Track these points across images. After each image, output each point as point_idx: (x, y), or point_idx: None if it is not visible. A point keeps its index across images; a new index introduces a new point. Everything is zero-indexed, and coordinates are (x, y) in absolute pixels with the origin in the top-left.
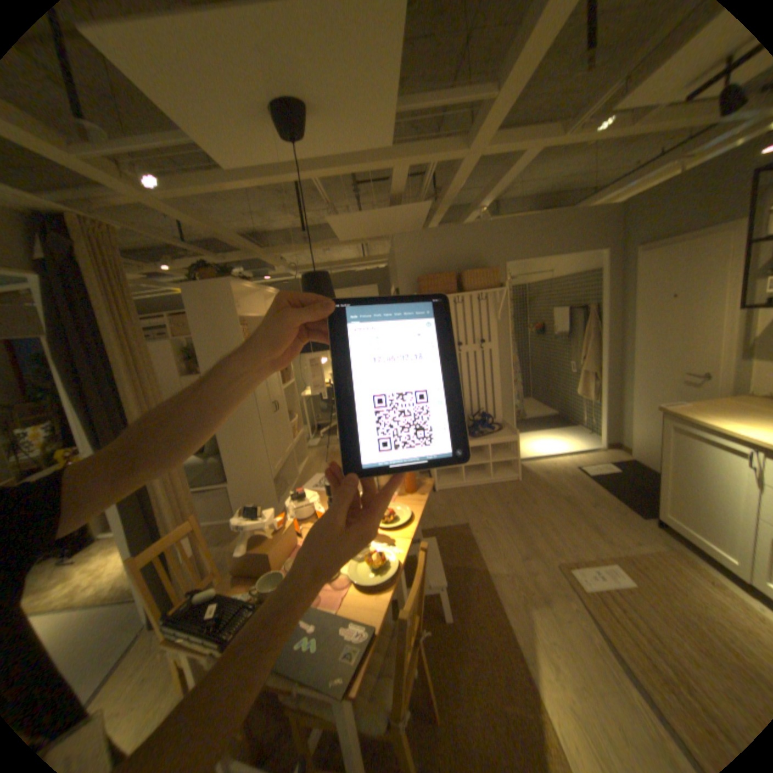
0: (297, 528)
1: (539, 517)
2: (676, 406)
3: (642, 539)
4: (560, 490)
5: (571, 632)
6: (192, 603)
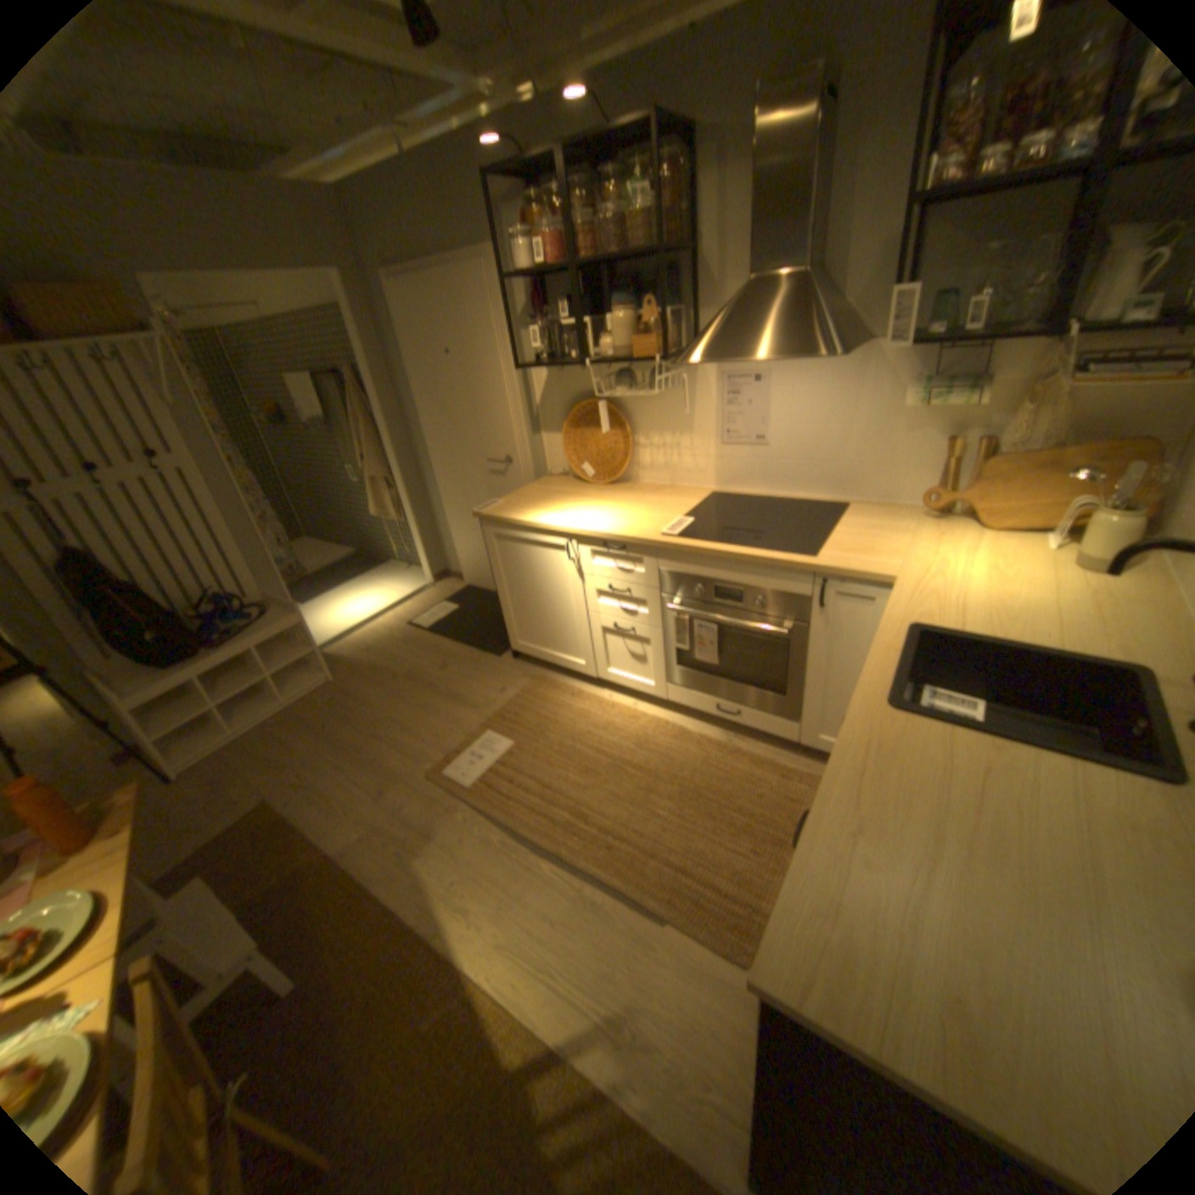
0: None
1: (377, 724)
2: (489, 508)
3: (502, 683)
4: (393, 668)
5: (465, 853)
6: None
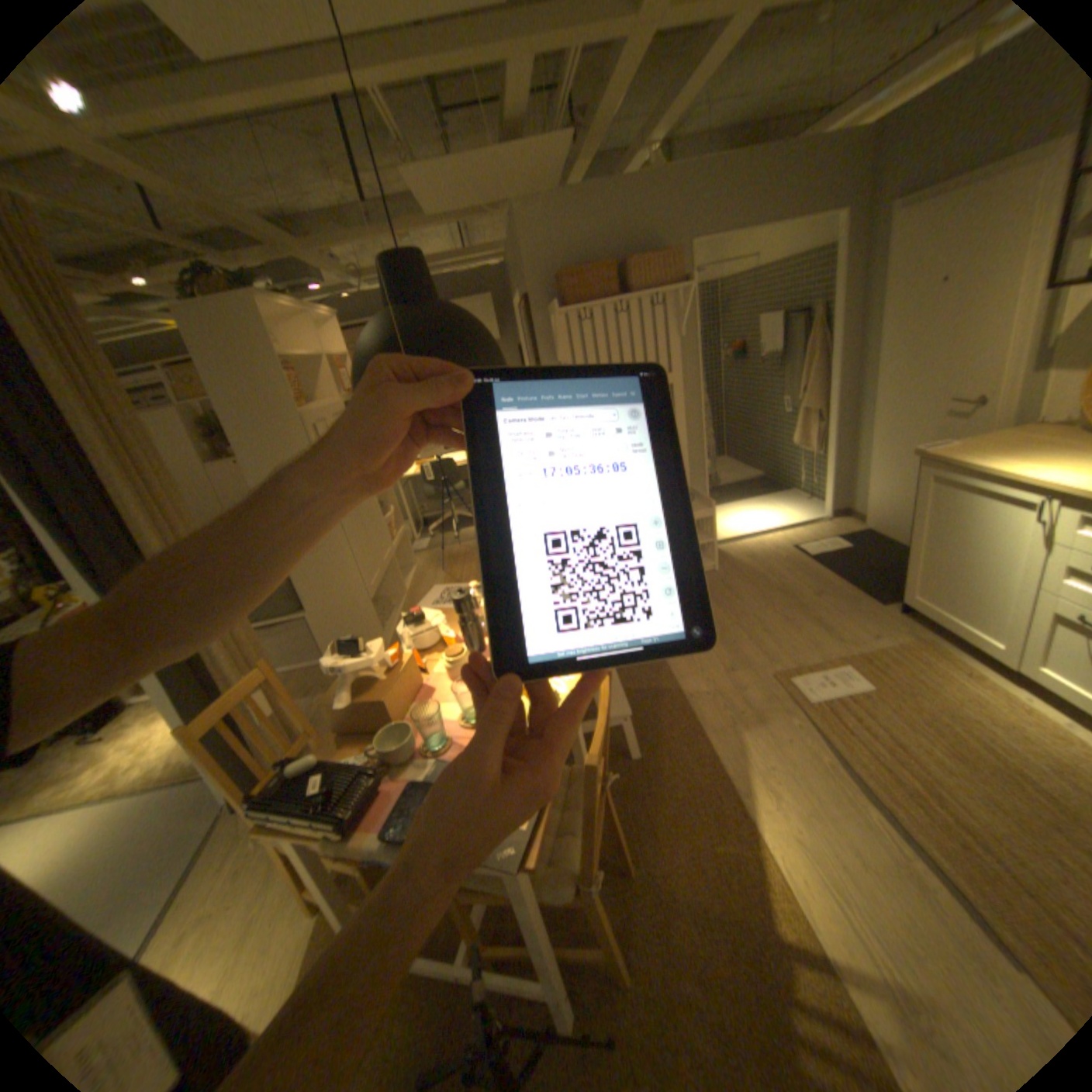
0: (418, 661)
1: (744, 616)
2: (939, 447)
3: (880, 630)
4: (770, 578)
5: (793, 753)
6: (285, 776)
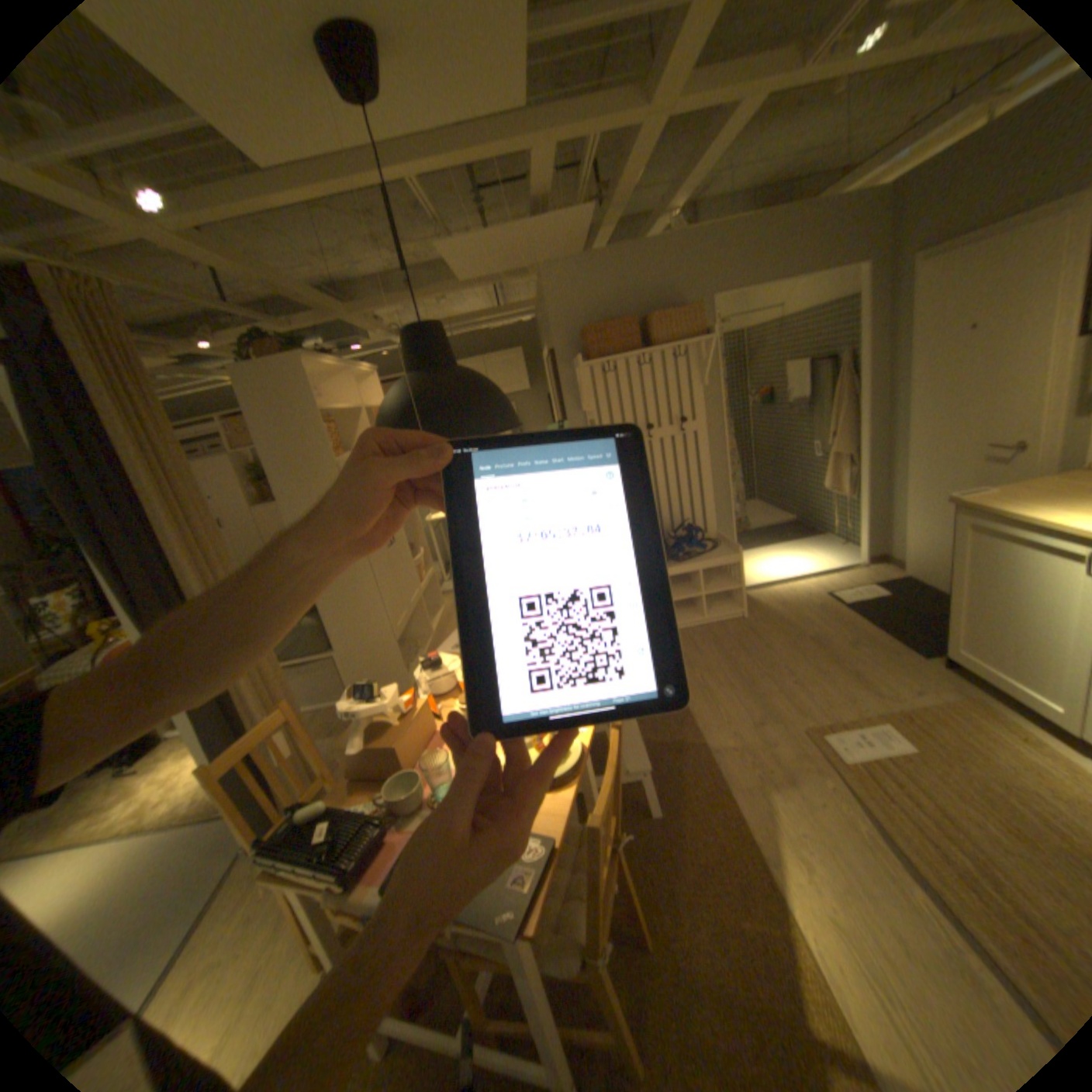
0: (434, 707)
1: (775, 666)
2: (975, 494)
3: (923, 686)
4: (803, 626)
5: (828, 819)
6: (295, 822)
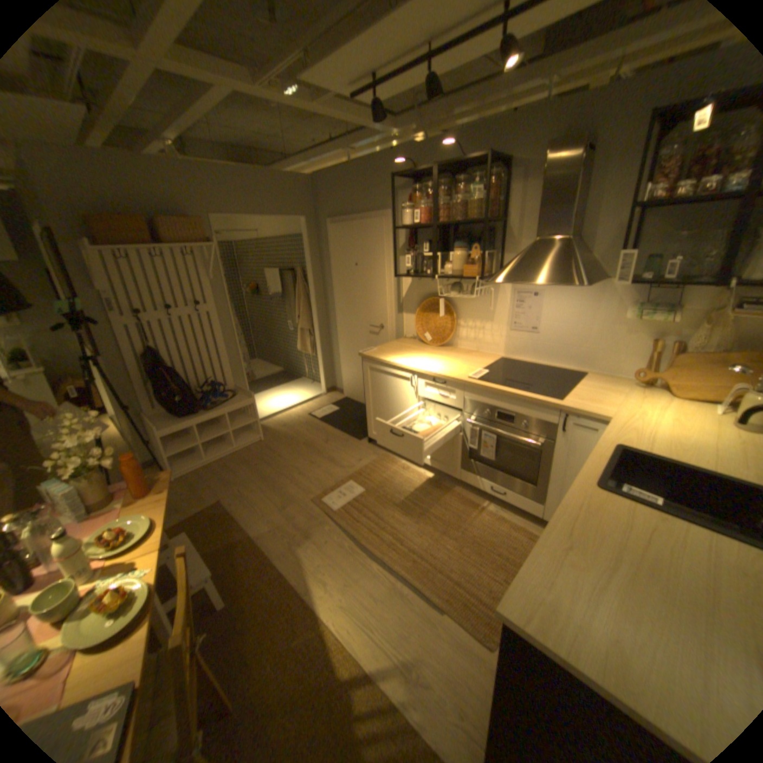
0: None
1: (285, 467)
2: (368, 351)
3: (360, 455)
4: (298, 437)
5: (328, 549)
6: None
